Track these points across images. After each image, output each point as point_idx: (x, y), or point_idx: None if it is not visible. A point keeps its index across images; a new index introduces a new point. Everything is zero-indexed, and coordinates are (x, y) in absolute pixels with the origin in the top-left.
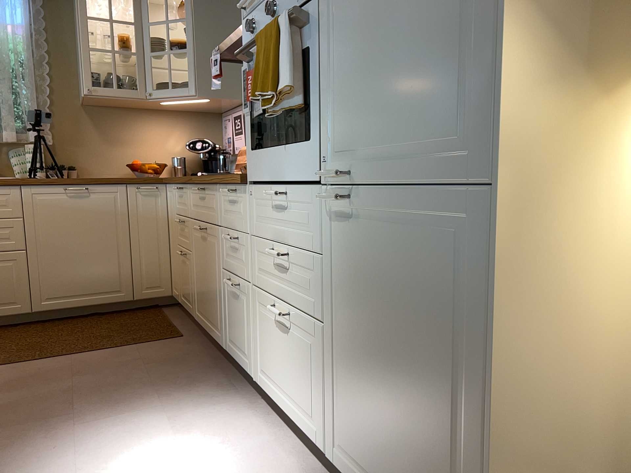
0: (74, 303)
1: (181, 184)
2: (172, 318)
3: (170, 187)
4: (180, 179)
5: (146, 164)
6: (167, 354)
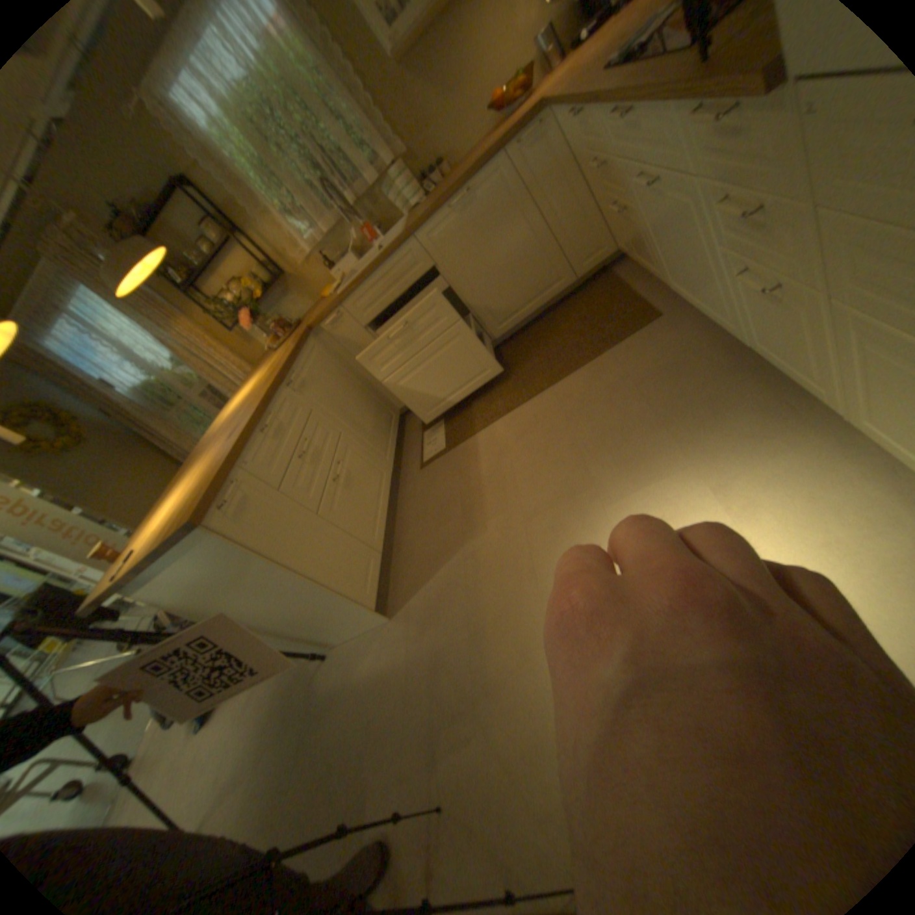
0: (525, 312)
1: (579, 102)
2: (634, 281)
3: (559, 106)
4: (574, 95)
5: (508, 79)
6: (656, 353)
